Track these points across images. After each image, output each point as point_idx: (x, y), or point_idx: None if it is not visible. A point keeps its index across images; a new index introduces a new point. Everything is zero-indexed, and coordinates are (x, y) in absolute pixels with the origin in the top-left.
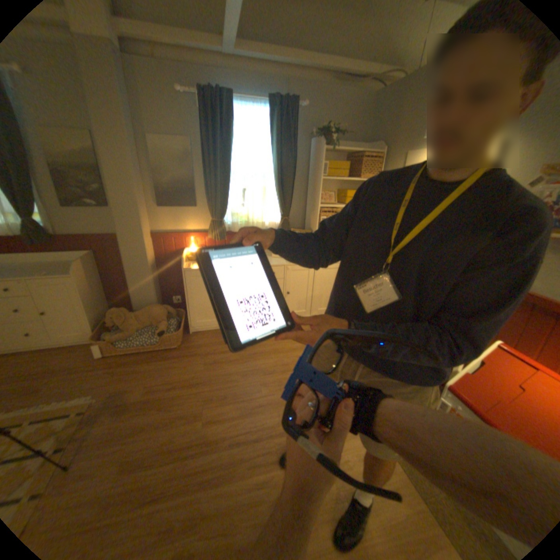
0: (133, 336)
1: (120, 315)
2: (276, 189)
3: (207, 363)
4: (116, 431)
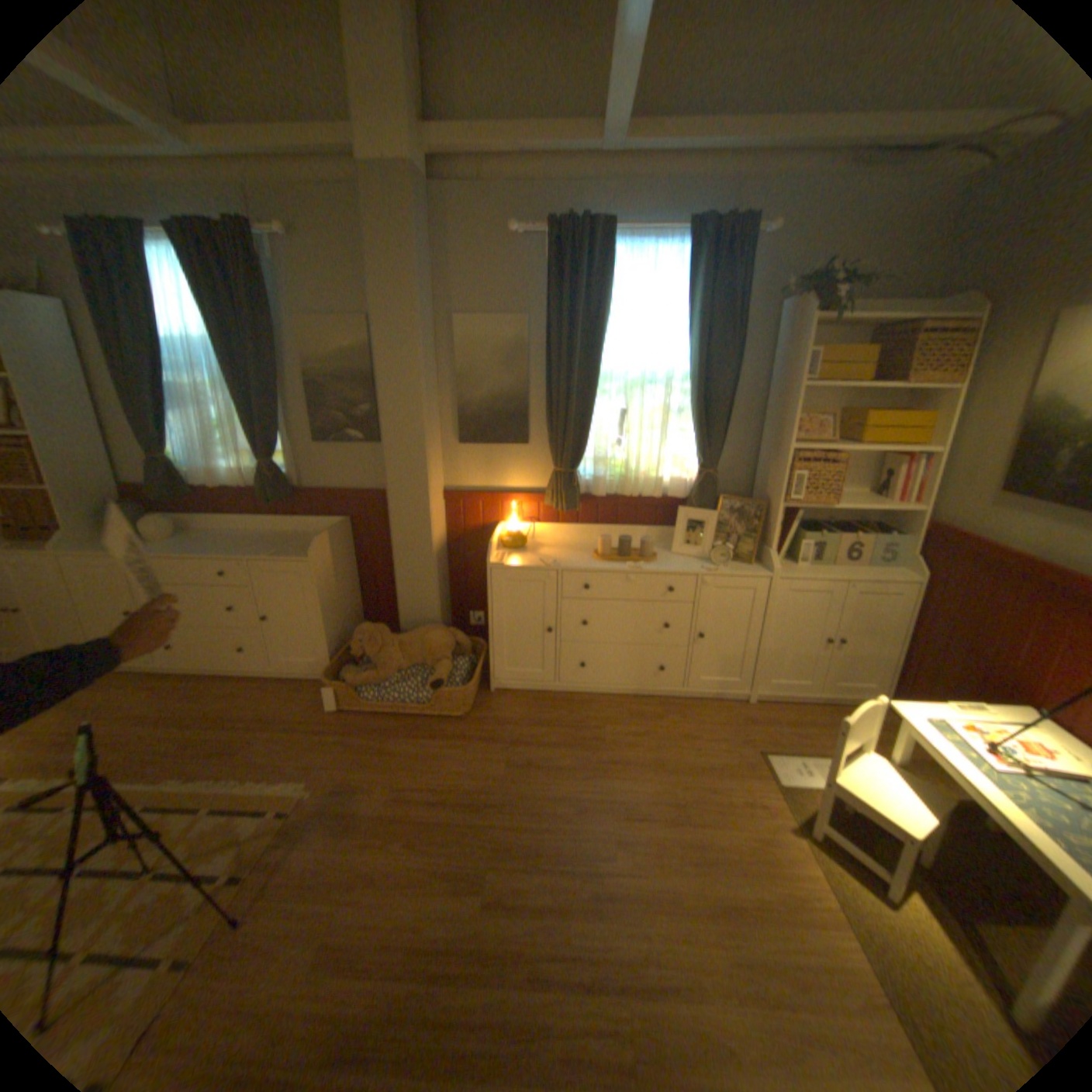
0: (392, 681)
1: (375, 638)
2: (692, 410)
3: (513, 763)
4: (329, 871)
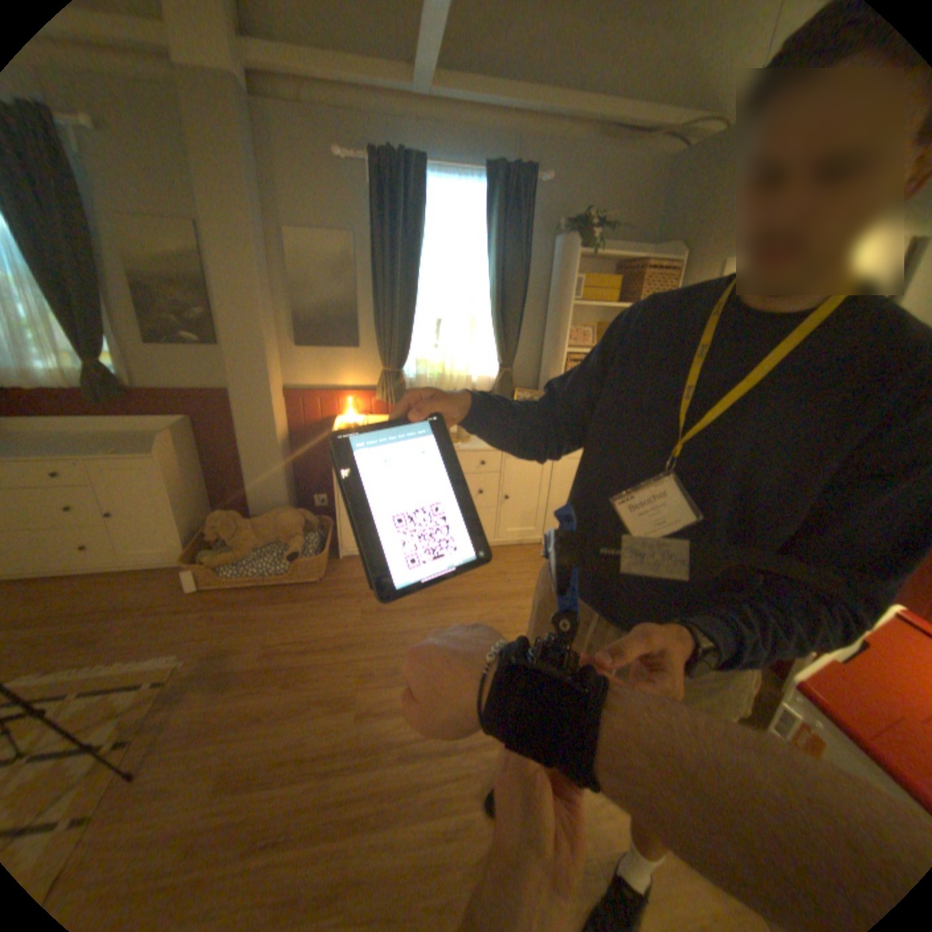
0: (249, 559)
1: (229, 524)
2: (492, 321)
3: (366, 611)
4: (214, 718)
